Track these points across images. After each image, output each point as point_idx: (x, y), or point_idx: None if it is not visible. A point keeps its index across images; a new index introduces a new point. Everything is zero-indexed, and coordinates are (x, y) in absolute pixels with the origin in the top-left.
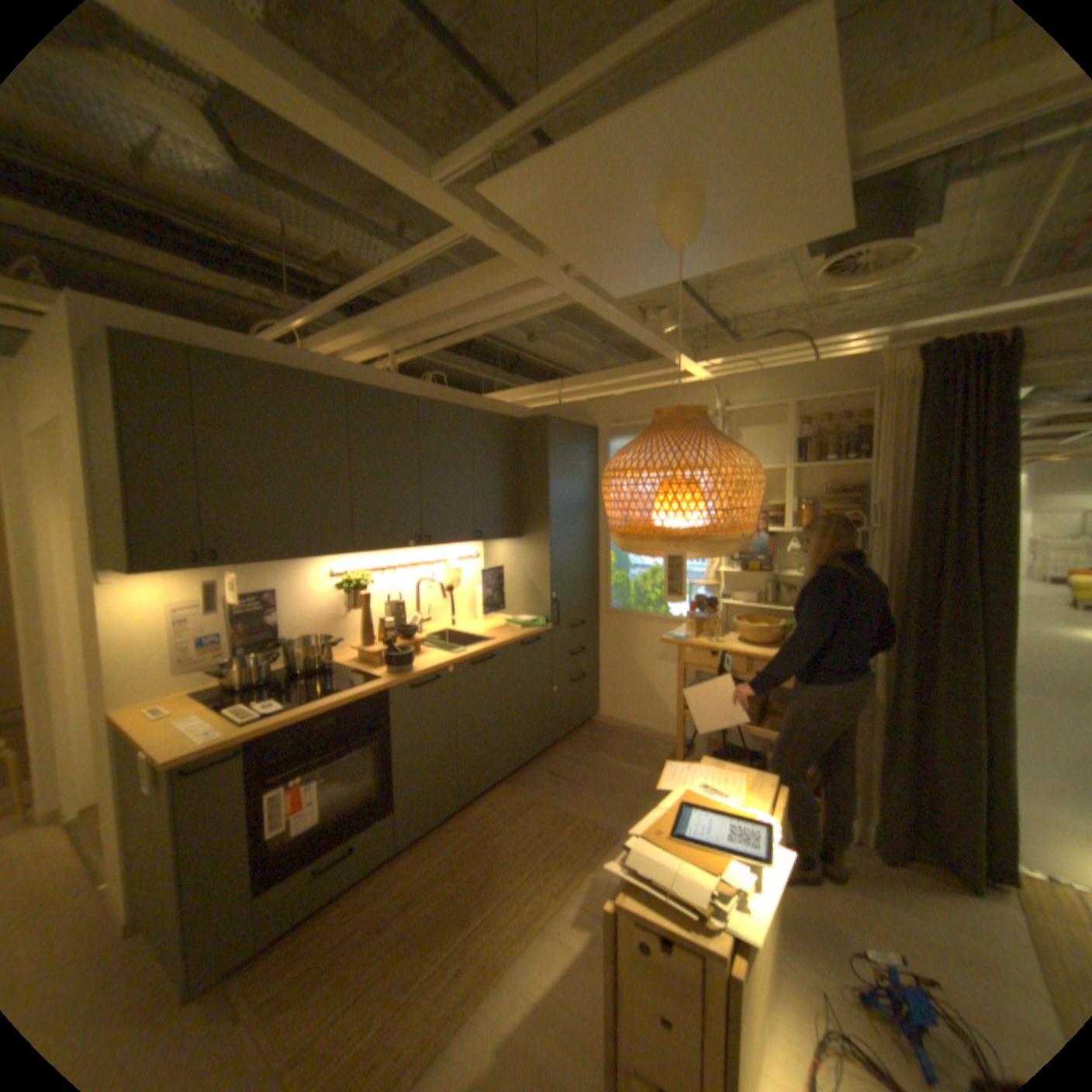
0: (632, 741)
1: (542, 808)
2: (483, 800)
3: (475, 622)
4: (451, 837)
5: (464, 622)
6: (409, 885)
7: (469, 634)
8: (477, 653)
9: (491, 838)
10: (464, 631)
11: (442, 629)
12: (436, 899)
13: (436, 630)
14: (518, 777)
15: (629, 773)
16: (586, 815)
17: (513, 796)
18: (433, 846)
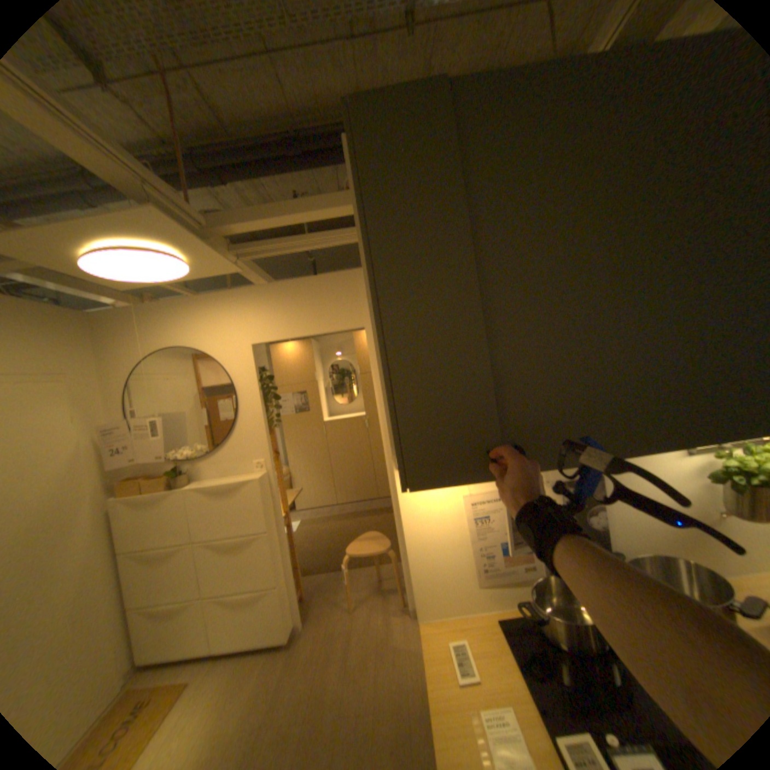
0: None
1: None
2: None
3: None
4: None
5: None
6: None
7: None
8: None
9: None
10: None
11: None
12: None
13: None
14: None
15: None
16: None
17: None
18: None
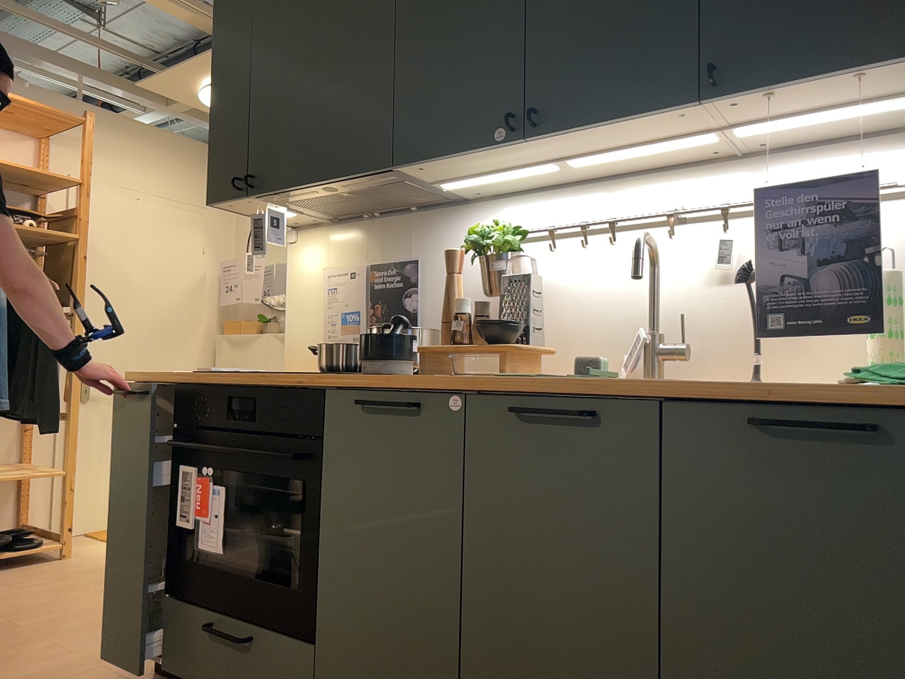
0: None
1: None
2: None
3: None
4: None
5: None
6: None
7: None
8: (547, 388)
9: None
10: None
11: None
12: None
13: None
14: None
15: None
16: None
17: None
18: None
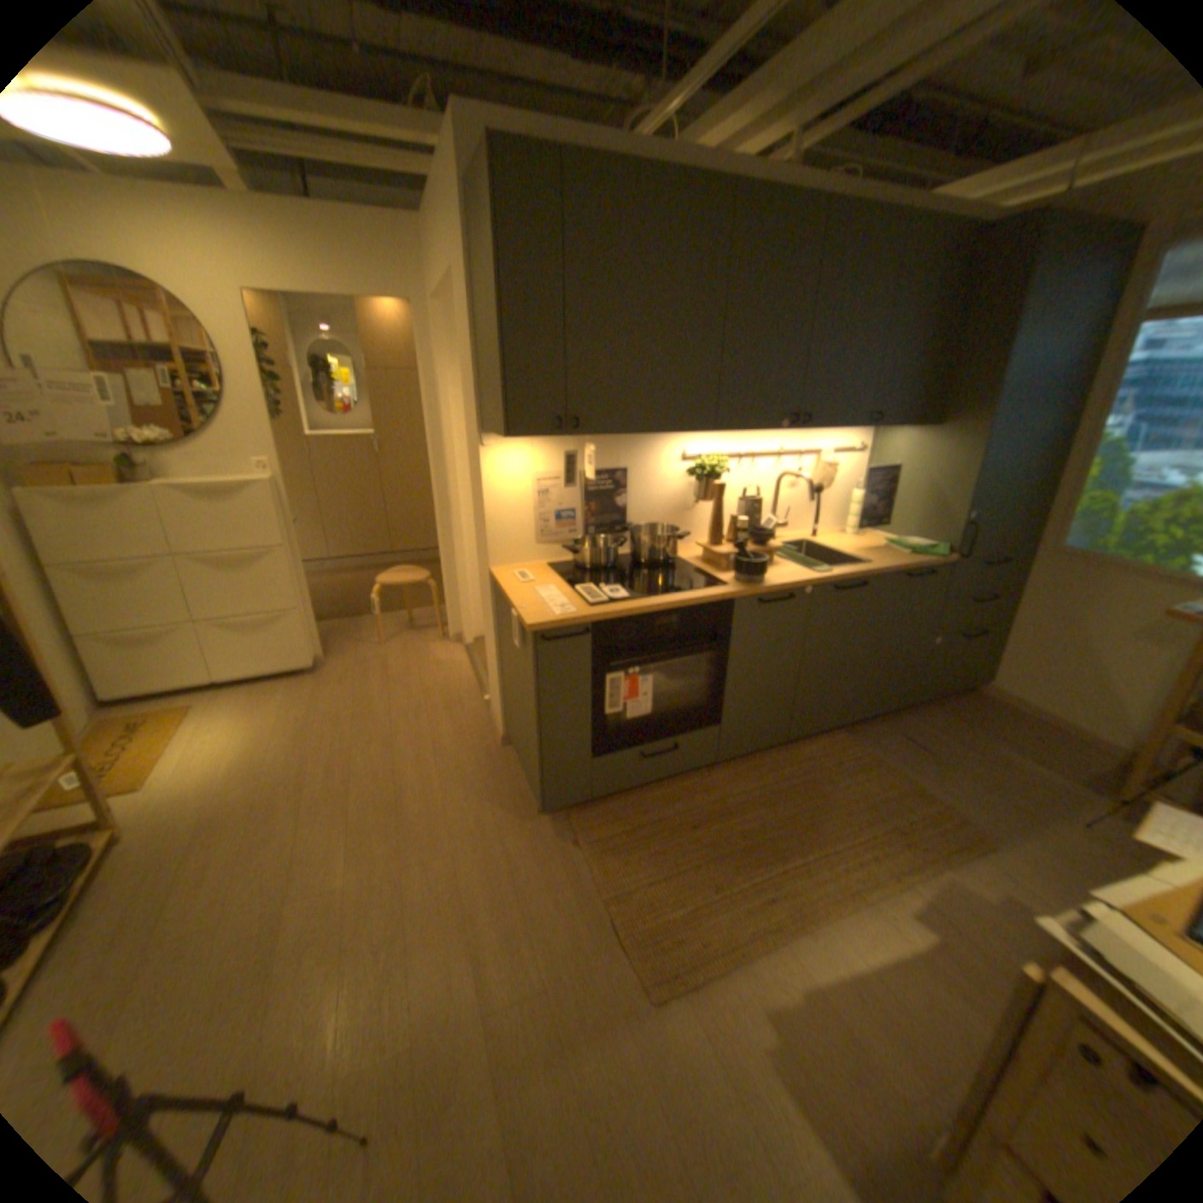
0: (1041, 732)
1: (890, 773)
2: (815, 739)
3: (841, 535)
4: (774, 764)
5: (826, 533)
6: (727, 796)
7: (831, 549)
8: (844, 575)
9: (821, 783)
10: (824, 543)
11: (797, 538)
12: (753, 820)
13: (789, 538)
14: (861, 728)
15: (1029, 772)
16: (953, 802)
17: (853, 747)
18: (754, 767)
